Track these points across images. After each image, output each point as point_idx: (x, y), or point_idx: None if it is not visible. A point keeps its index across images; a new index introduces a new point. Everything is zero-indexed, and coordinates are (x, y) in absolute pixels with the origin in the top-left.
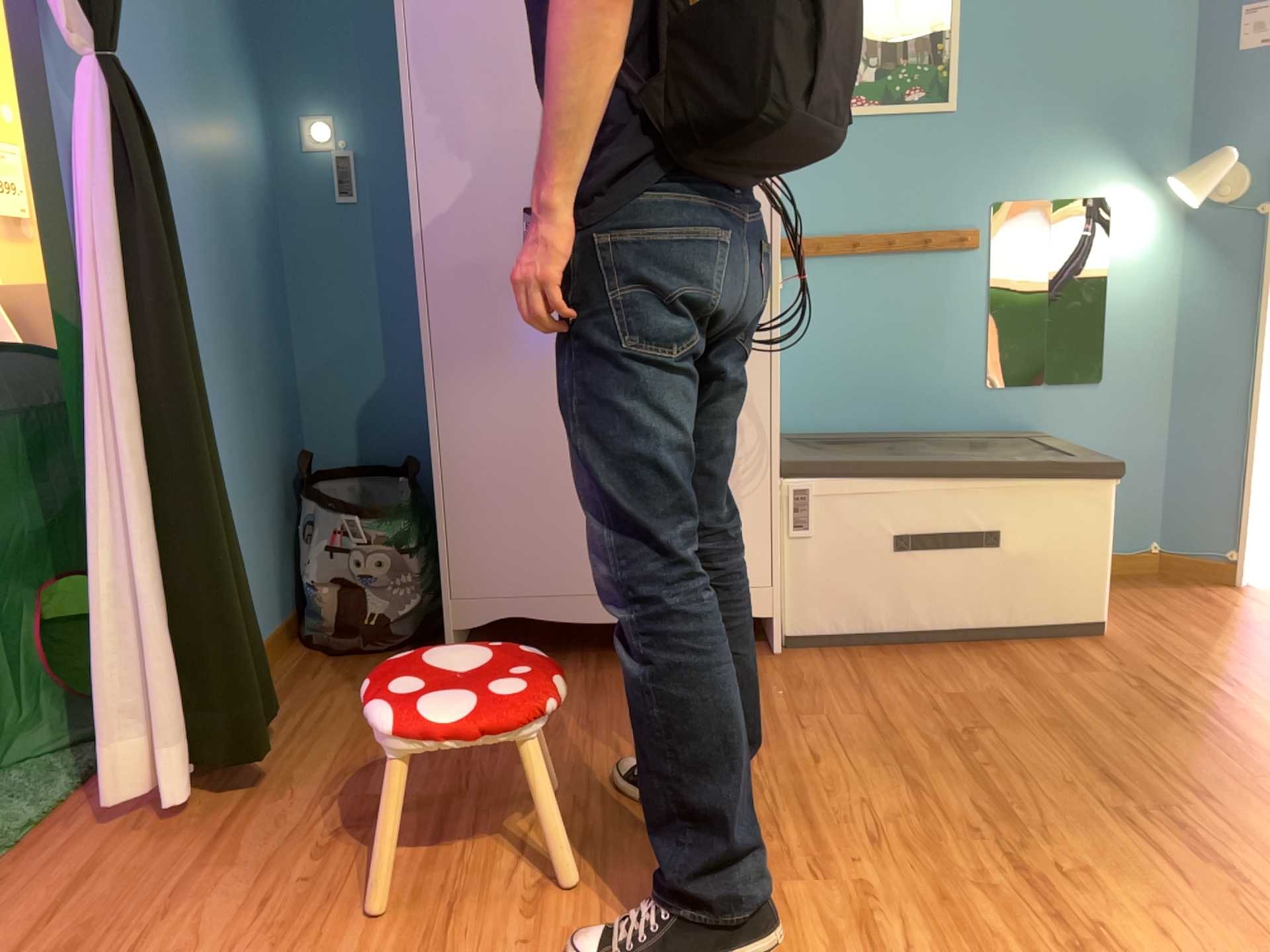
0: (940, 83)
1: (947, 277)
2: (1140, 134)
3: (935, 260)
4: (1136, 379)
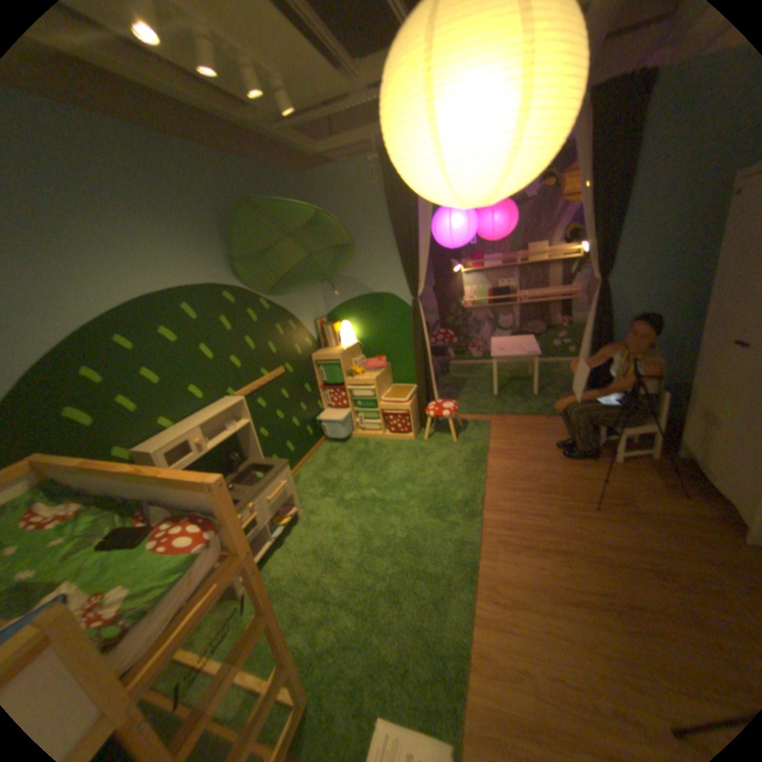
0: None
1: None
2: None
3: None
4: None
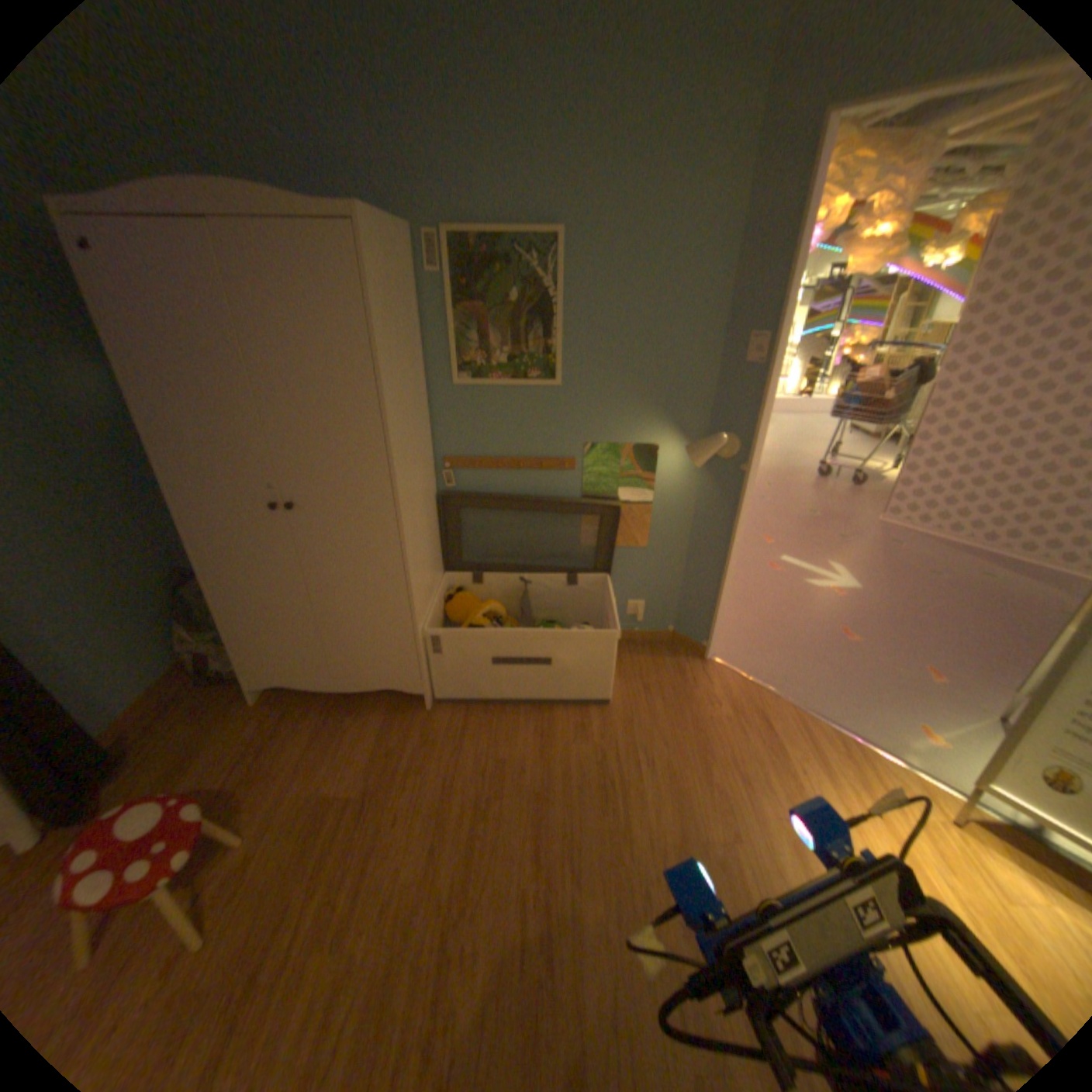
0: (550, 366)
1: (556, 484)
2: (679, 405)
3: (549, 474)
4: (667, 545)
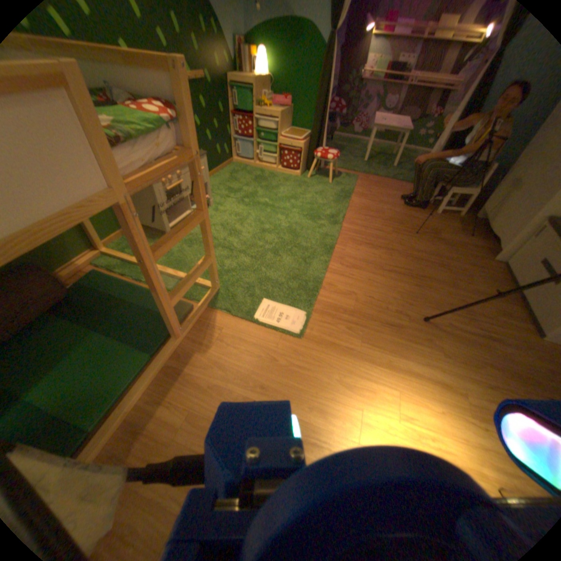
0: None
1: None
2: None
3: None
4: None
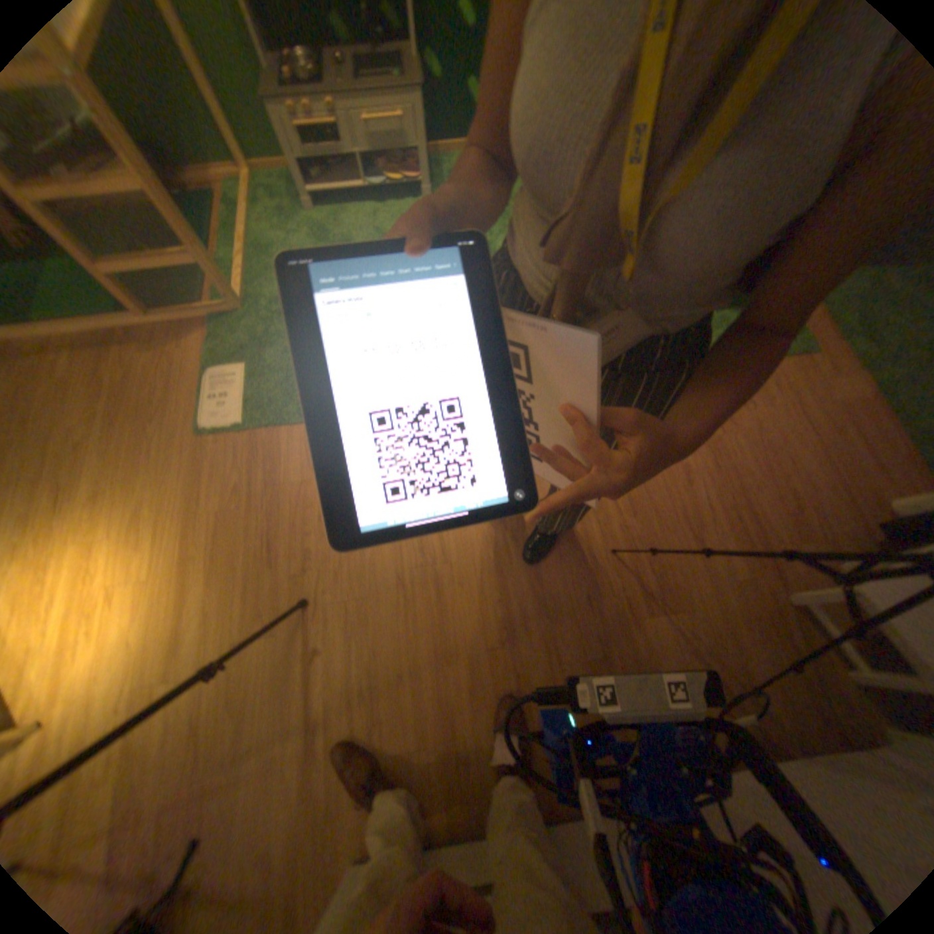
0: None
1: None
2: None
3: None
4: None
